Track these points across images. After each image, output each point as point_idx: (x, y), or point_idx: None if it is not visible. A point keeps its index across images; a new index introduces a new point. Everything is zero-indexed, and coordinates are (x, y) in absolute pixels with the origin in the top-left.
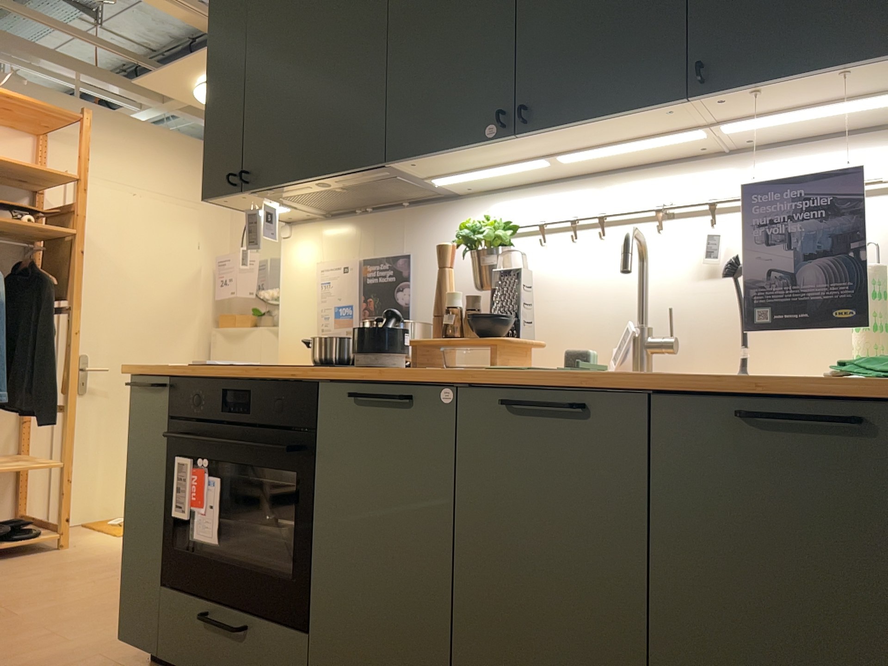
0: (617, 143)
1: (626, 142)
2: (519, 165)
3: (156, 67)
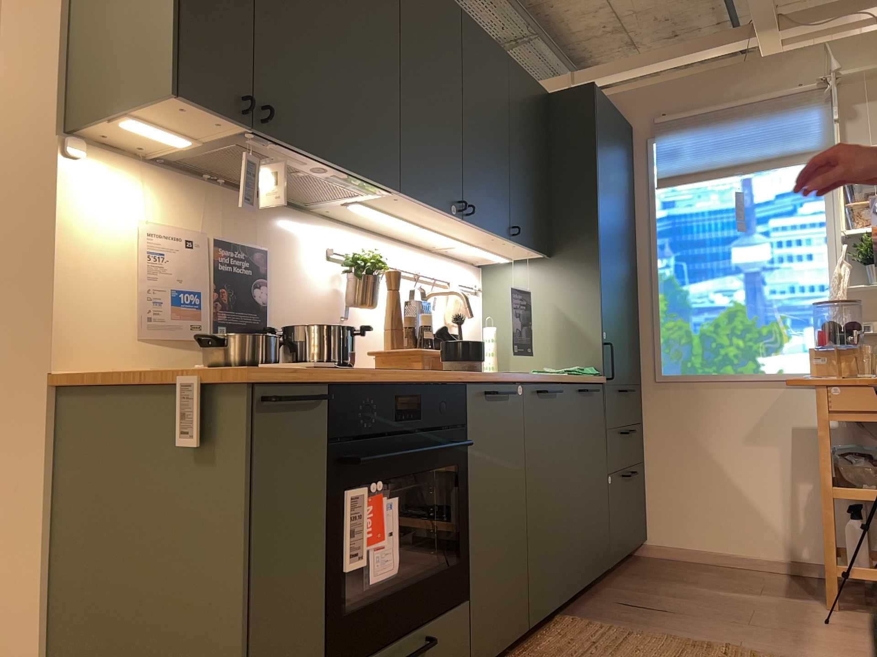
0: (450, 234)
1: (452, 236)
2: (408, 222)
3: None
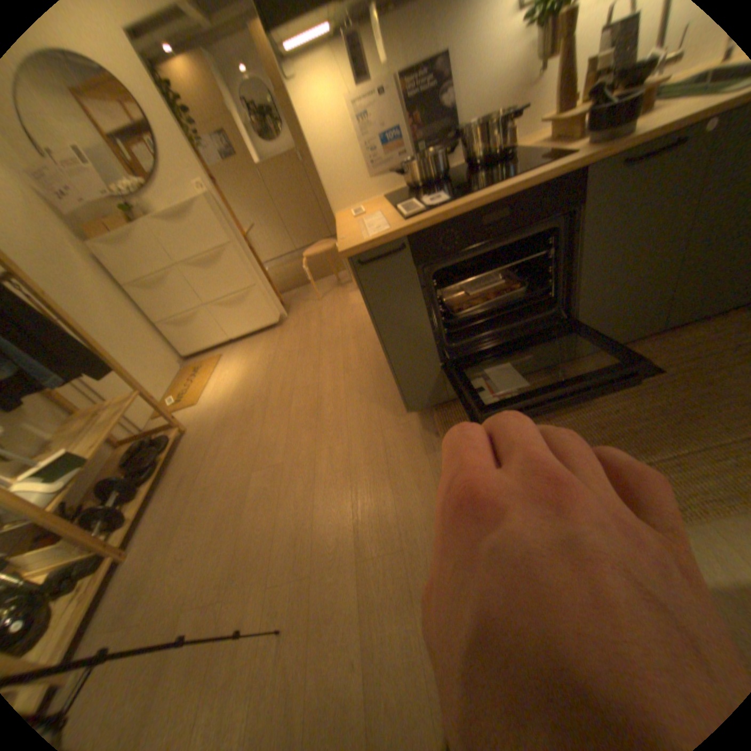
0: None
1: None
2: None
3: None
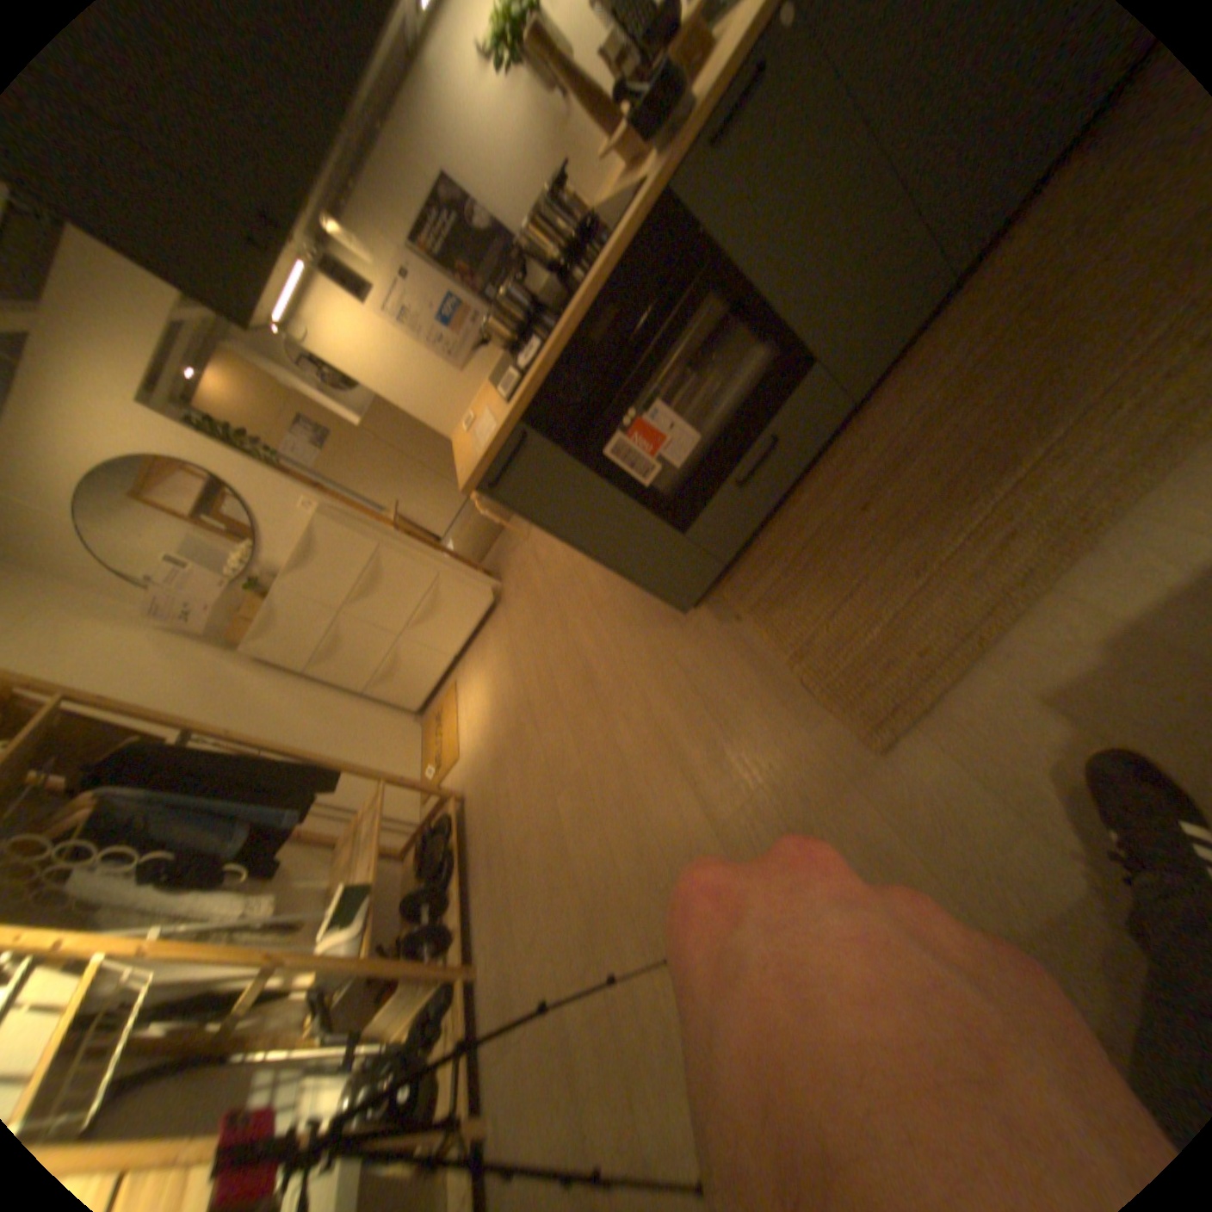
0: None
1: None
2: None
3: None
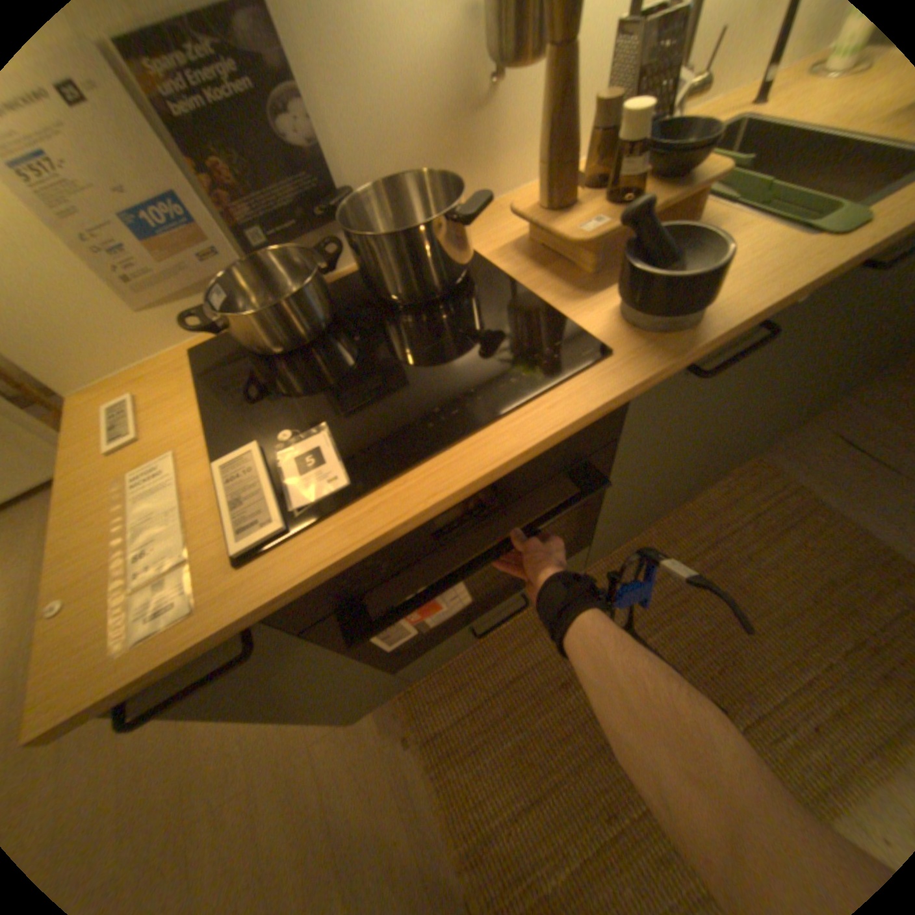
0: None
1: None
2: None
3: None
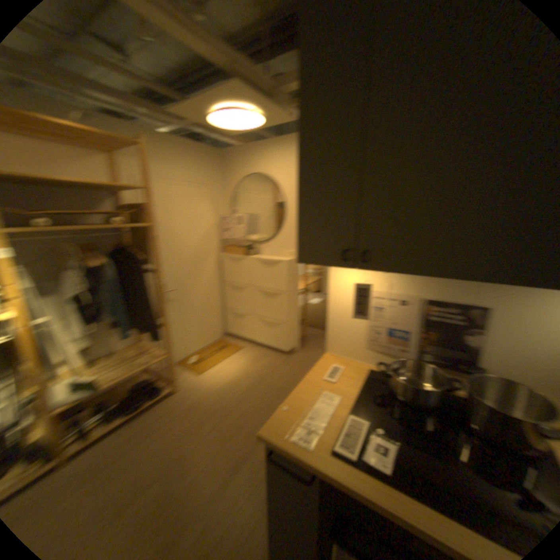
0: None
1: None
2: None
3: (180, 95)
